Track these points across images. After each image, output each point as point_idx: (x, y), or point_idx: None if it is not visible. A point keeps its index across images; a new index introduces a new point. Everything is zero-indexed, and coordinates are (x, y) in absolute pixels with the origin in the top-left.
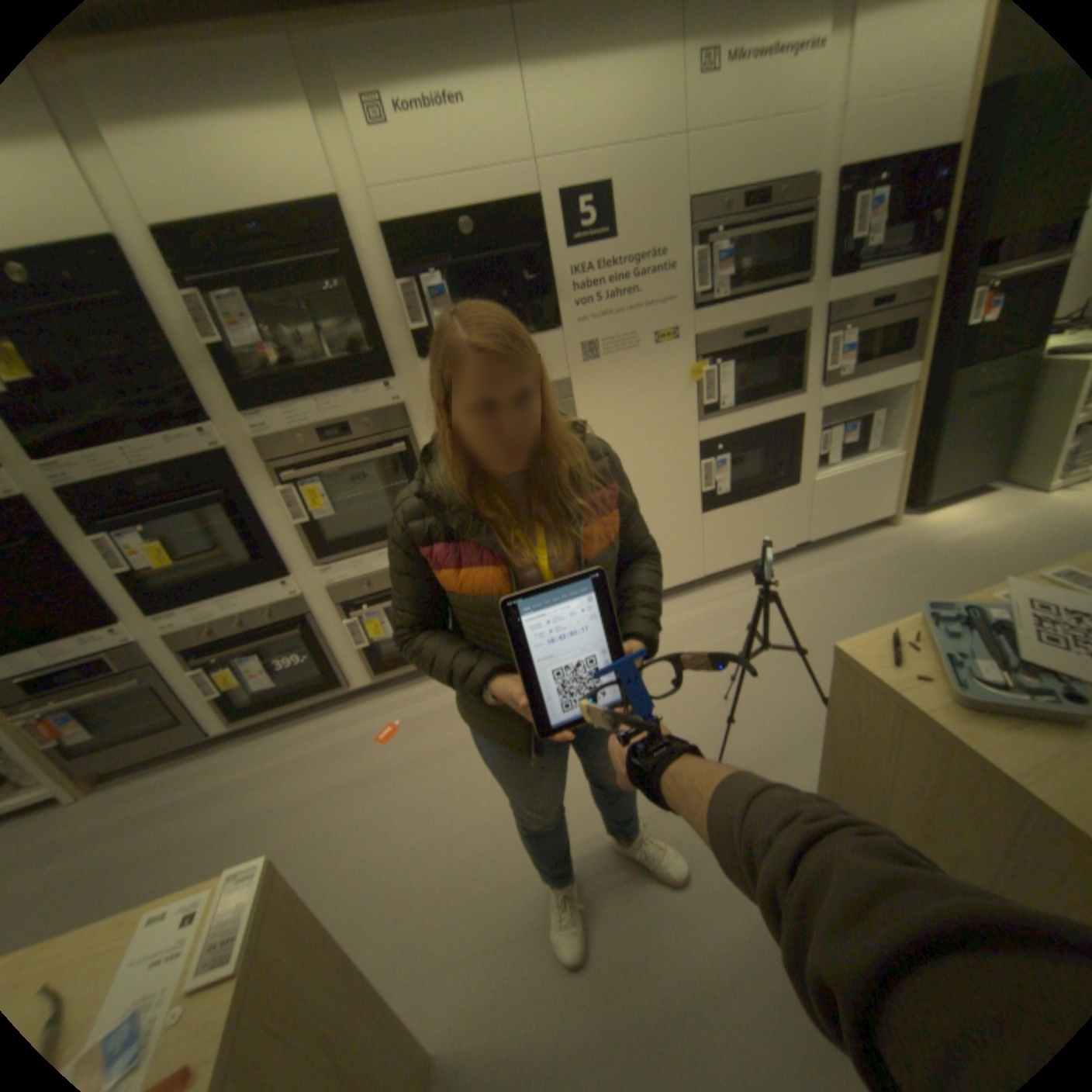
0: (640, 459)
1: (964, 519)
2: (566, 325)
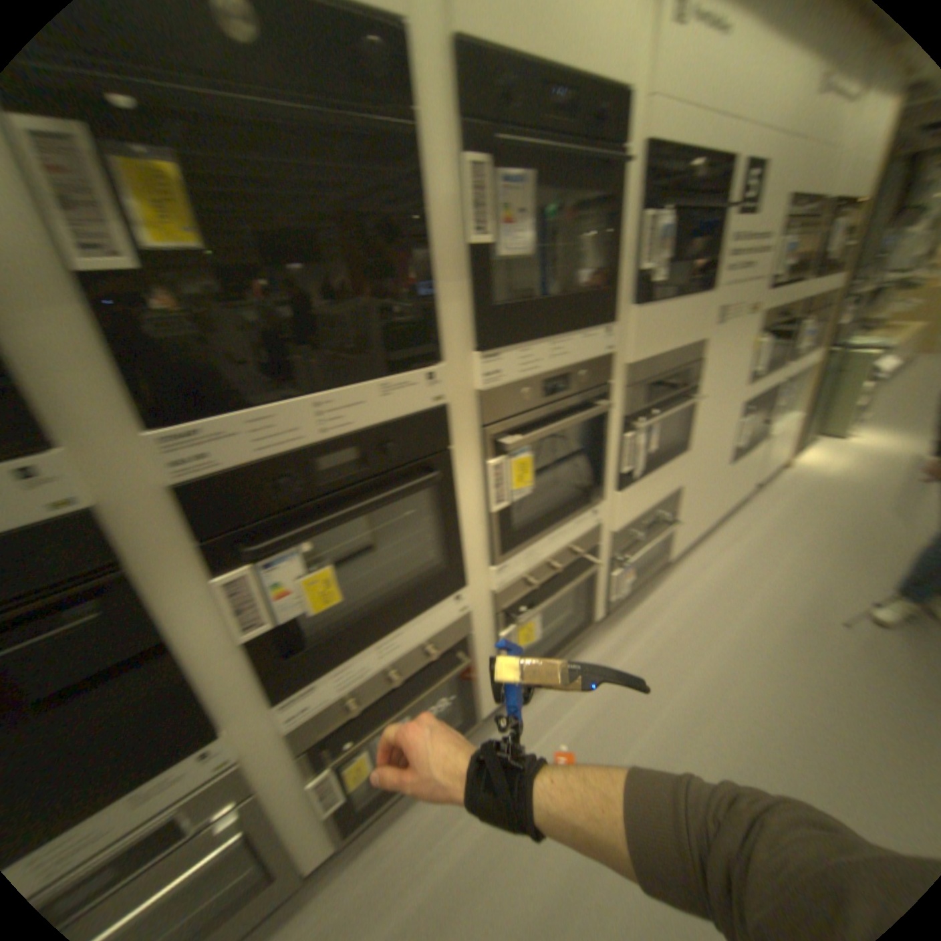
0: (718, 417)
1: (817, 460)
2: (718, 286)
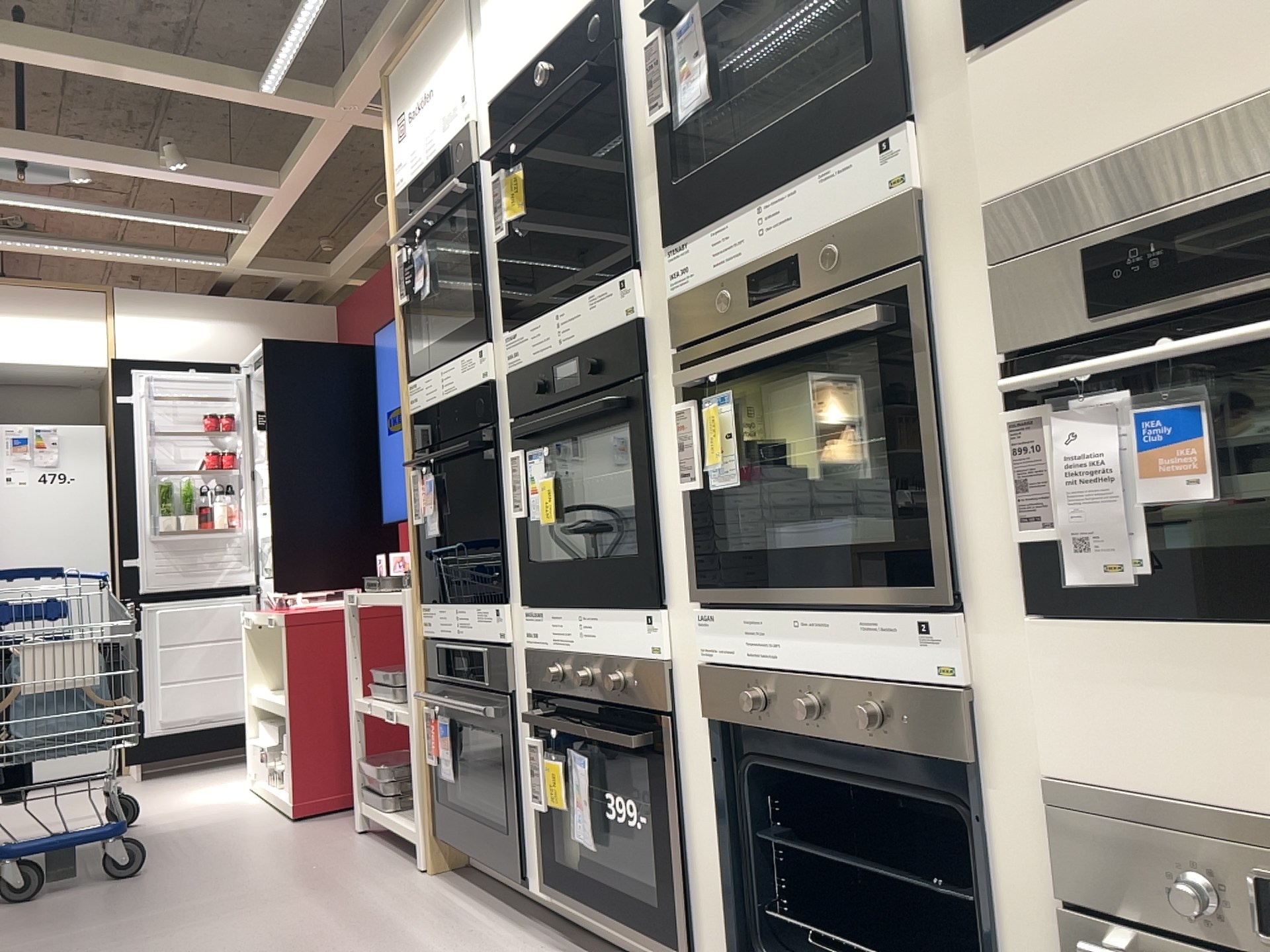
0: None
1: None
2: None
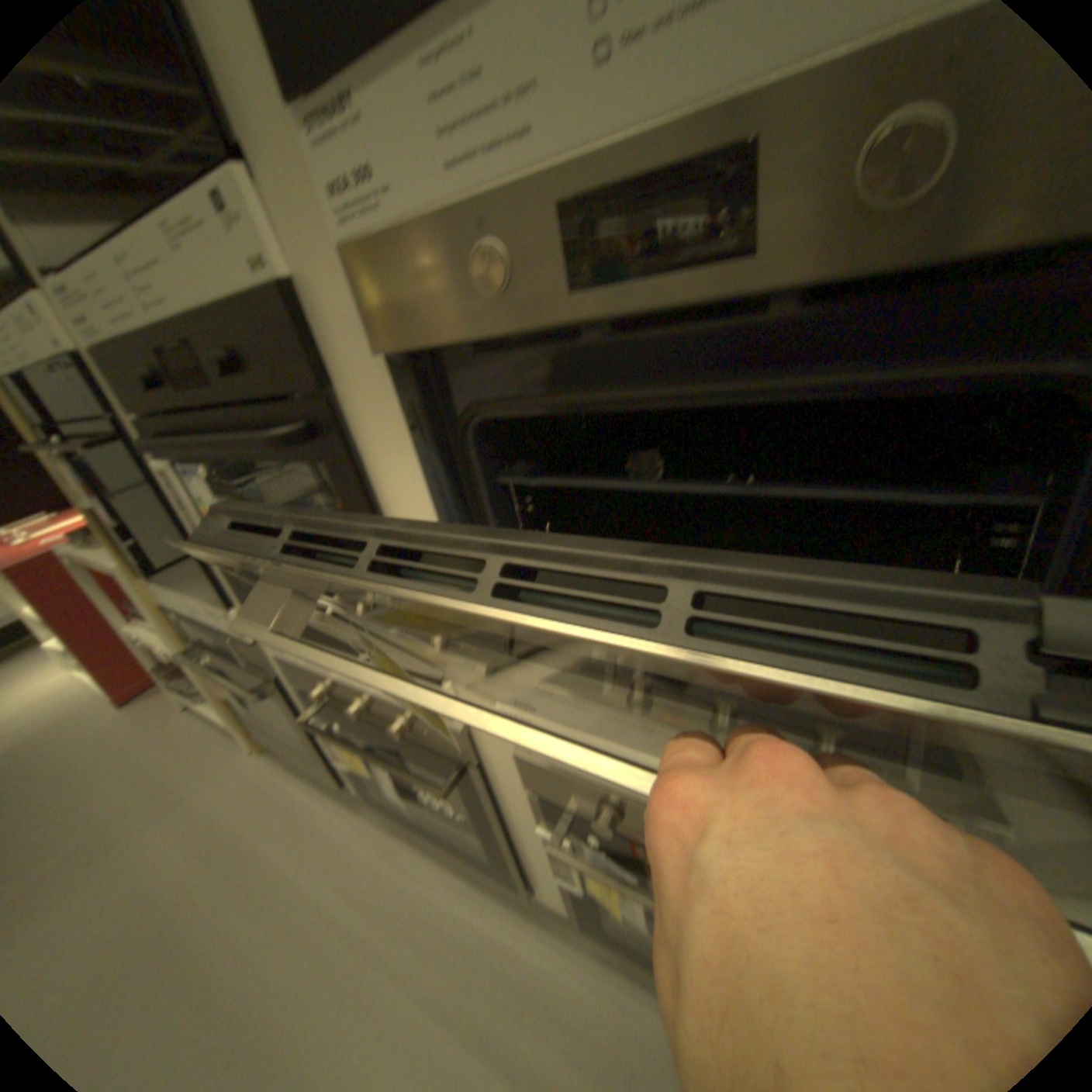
0: None
1: None
2: None
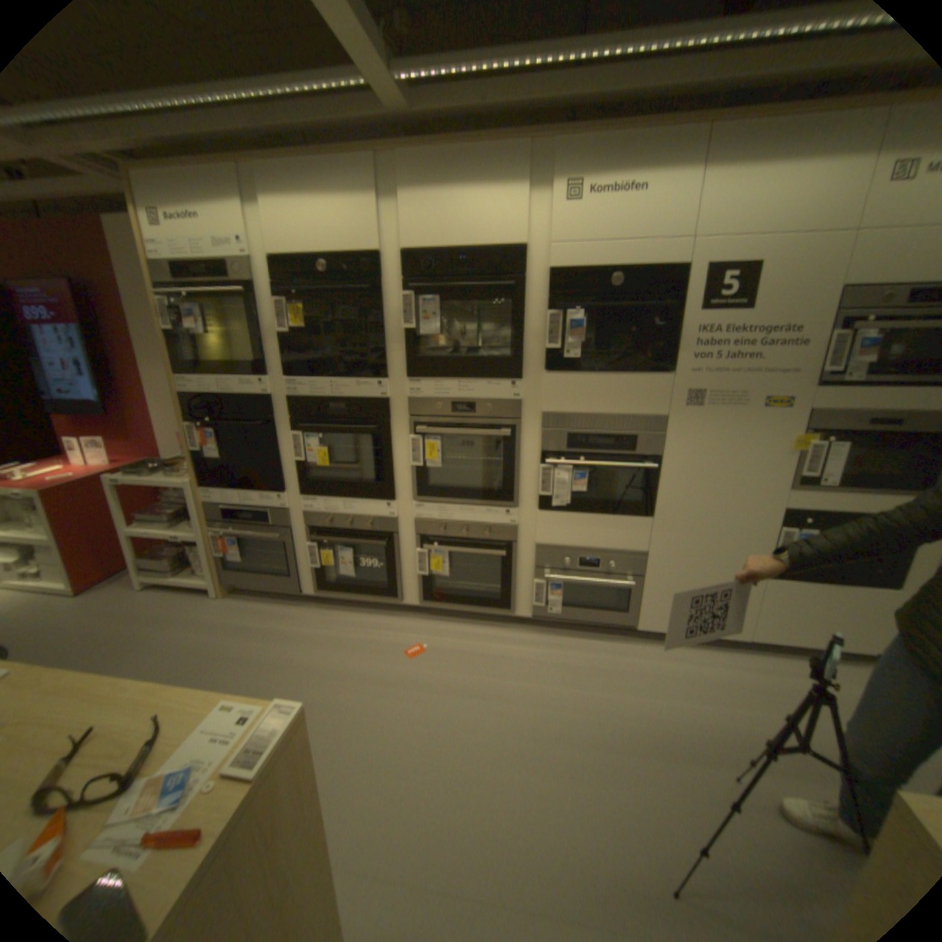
0: (717, 504)
1: None
2: (680, 370)
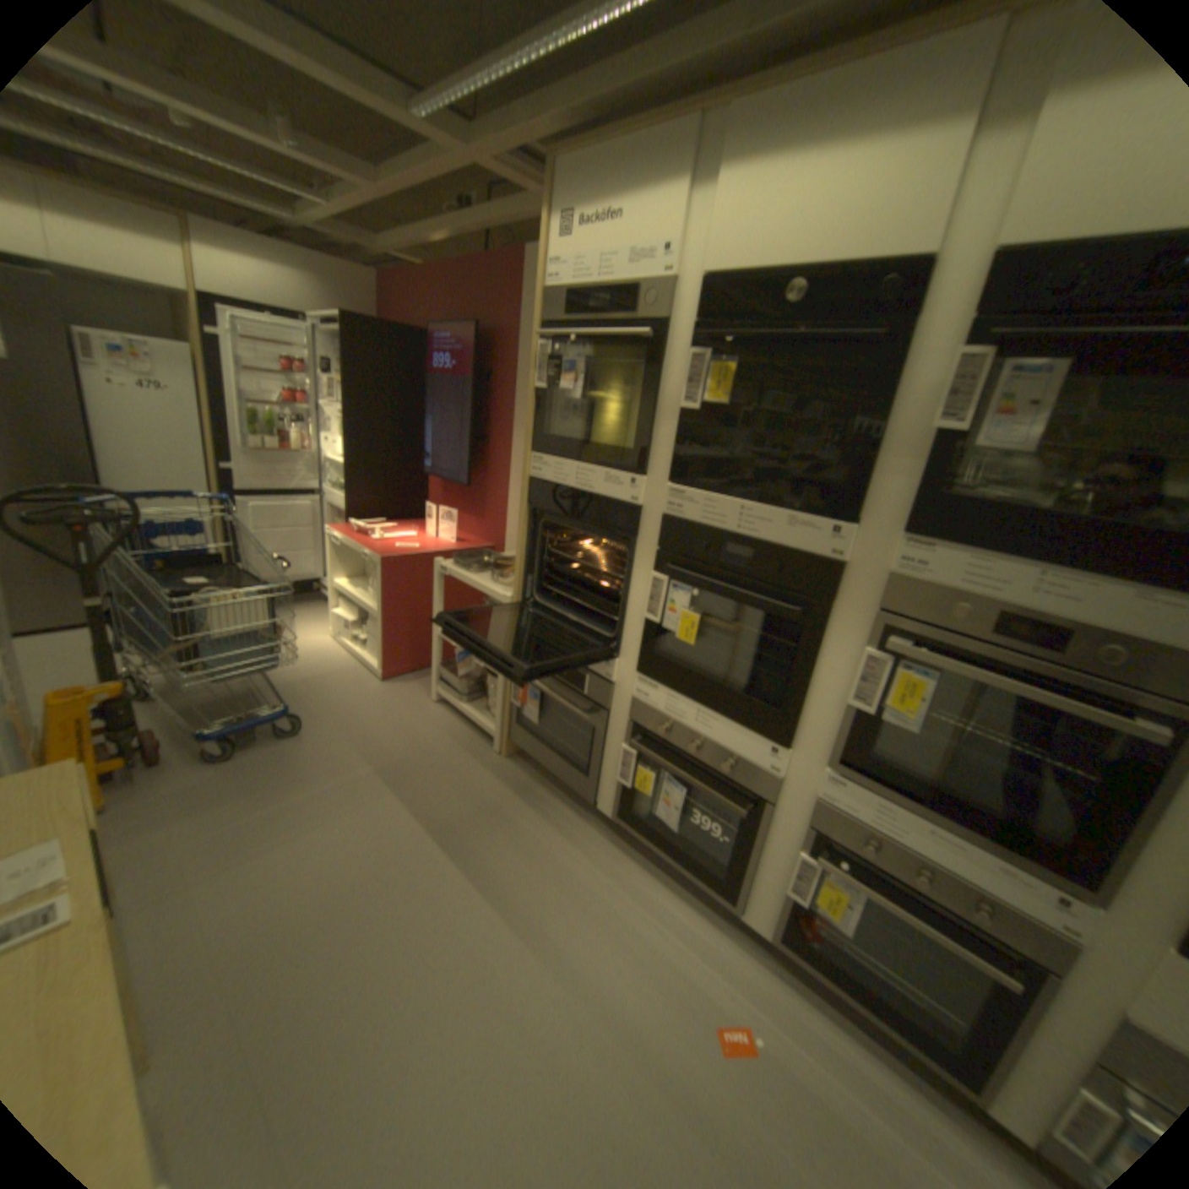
0: None
1: None
2: None
